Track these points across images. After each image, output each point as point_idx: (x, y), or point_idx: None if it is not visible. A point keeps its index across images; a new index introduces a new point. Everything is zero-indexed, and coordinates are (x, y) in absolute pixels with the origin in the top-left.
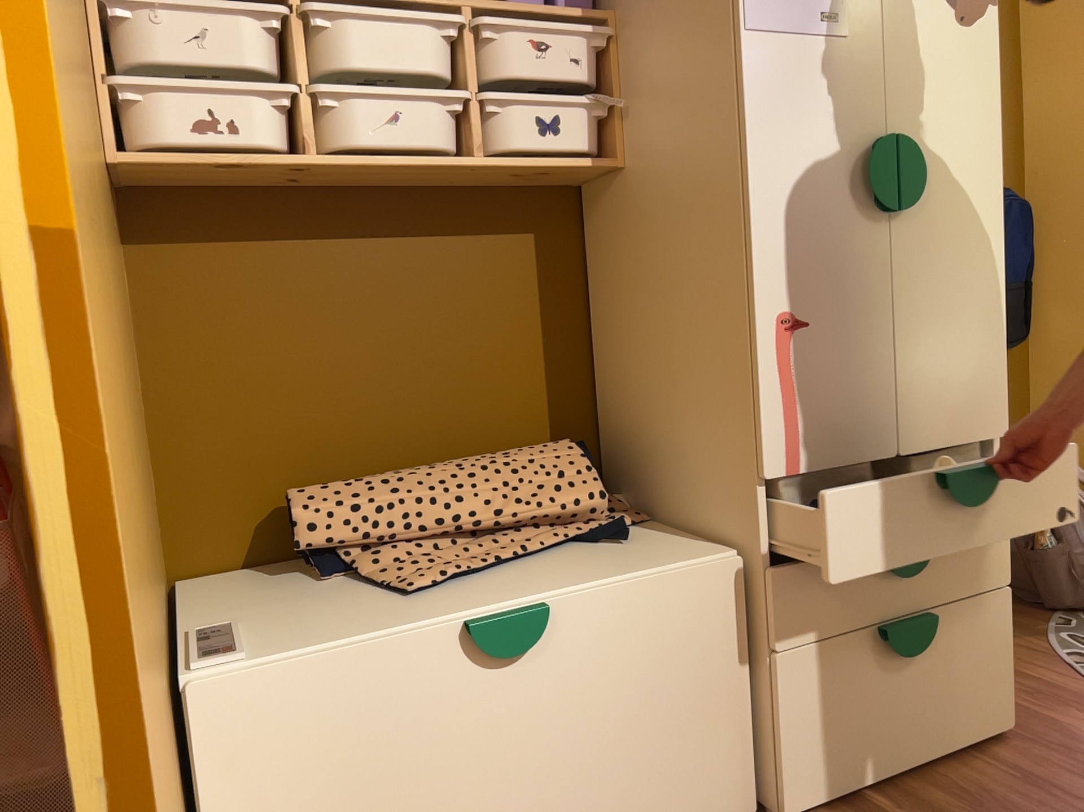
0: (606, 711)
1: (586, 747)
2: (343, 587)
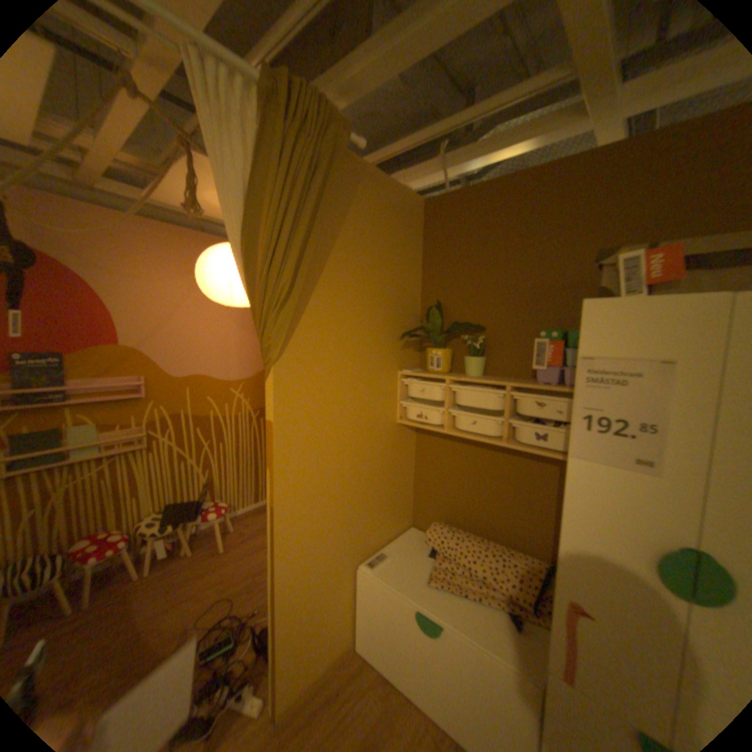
0: (461, 684)
1: (451, 688)
2: (427, 564)
